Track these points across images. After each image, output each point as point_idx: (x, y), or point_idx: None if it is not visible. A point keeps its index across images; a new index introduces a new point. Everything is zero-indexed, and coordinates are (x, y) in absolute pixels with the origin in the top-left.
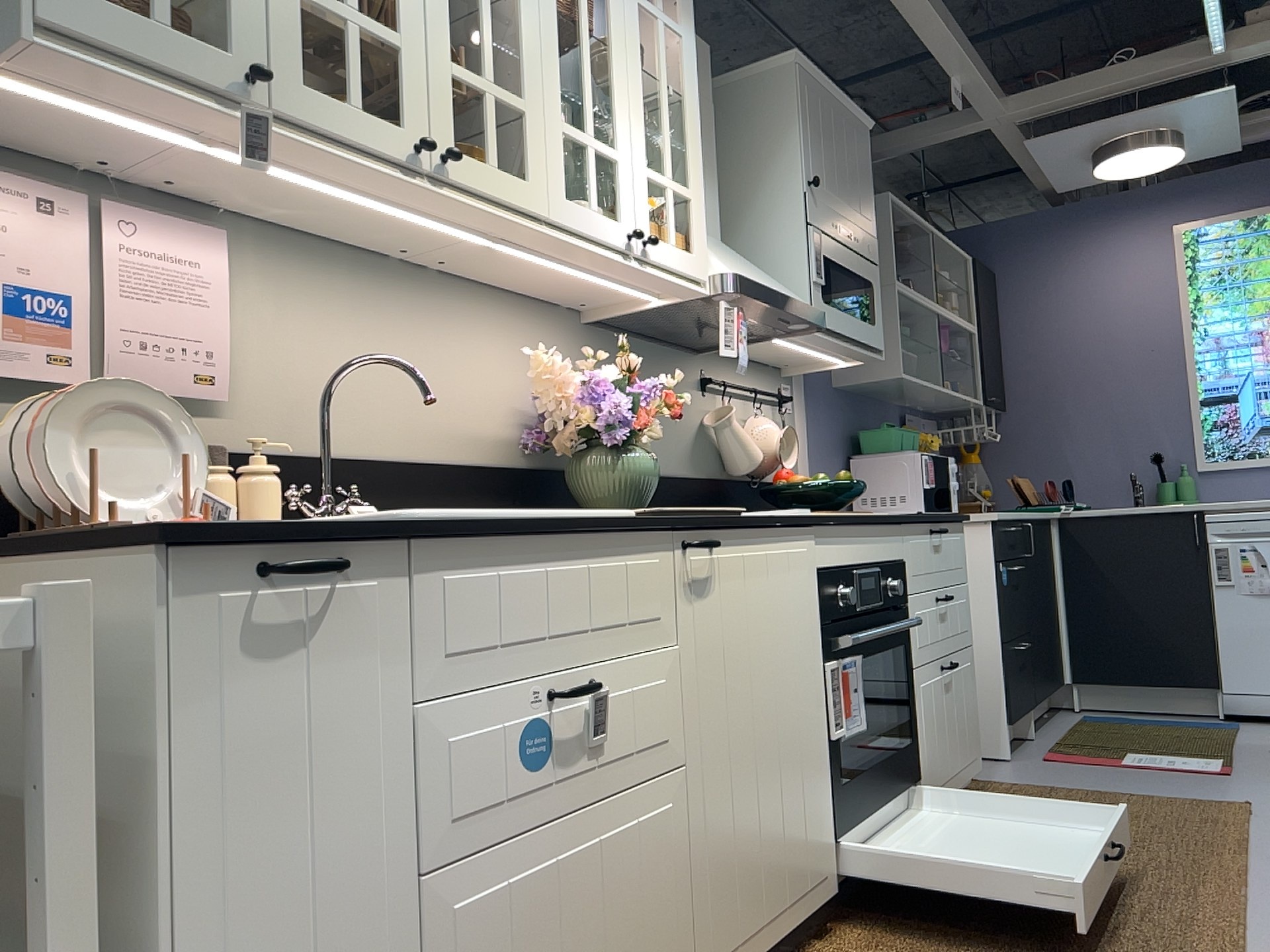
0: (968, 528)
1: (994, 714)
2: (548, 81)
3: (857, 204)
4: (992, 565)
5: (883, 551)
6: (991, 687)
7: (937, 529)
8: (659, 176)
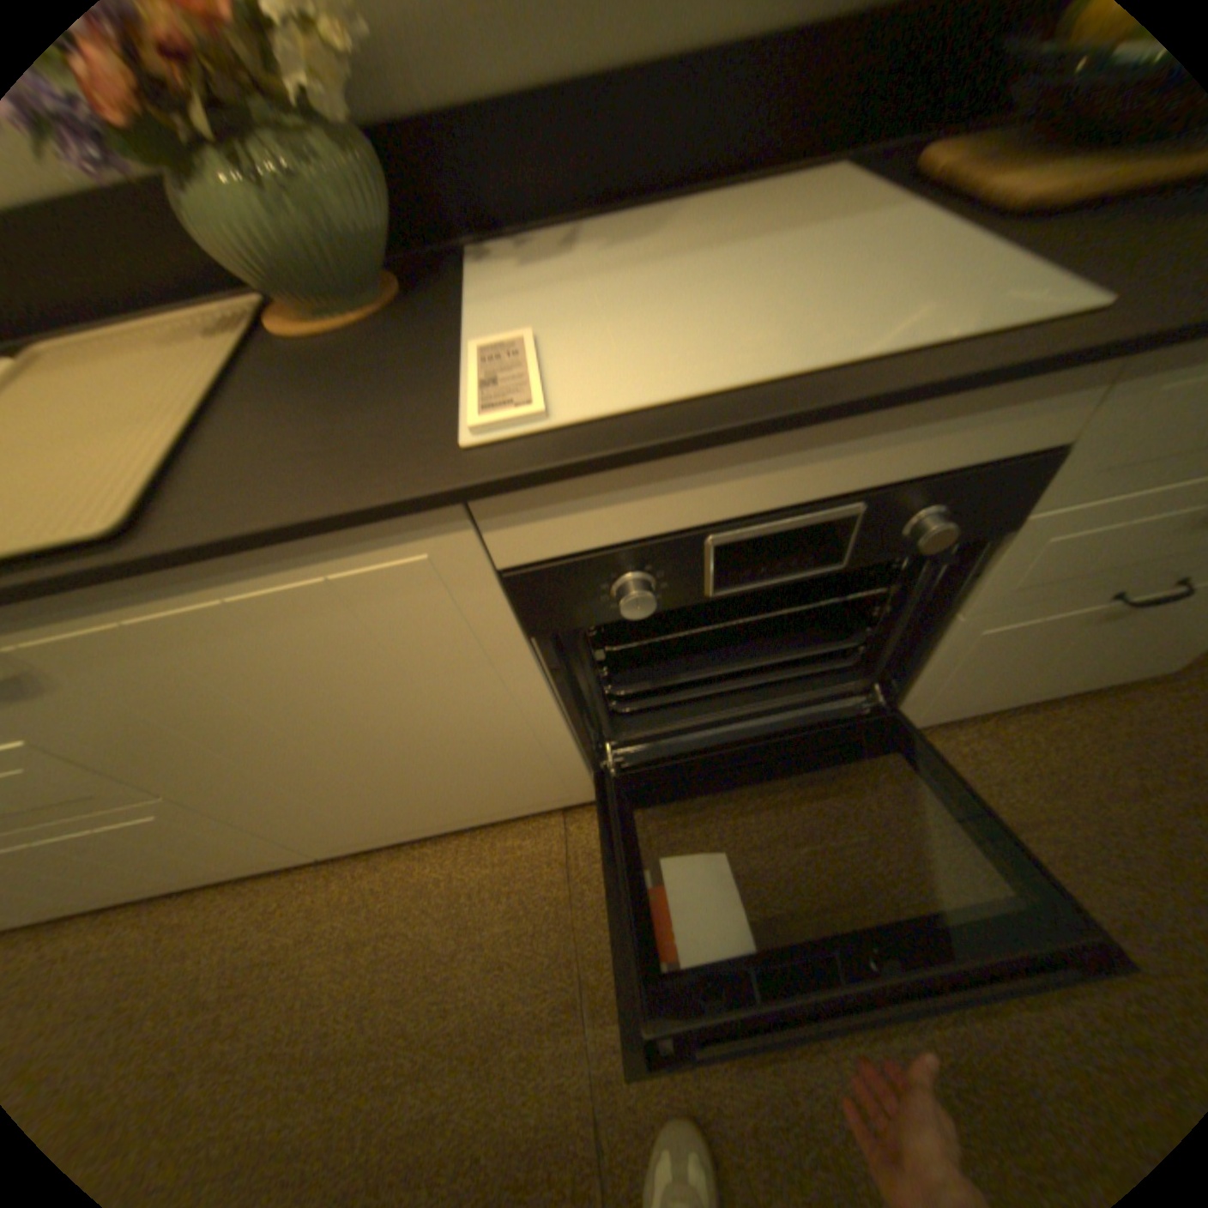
0: None
1: None
2: None
3: None
4: None
5: (916, 457)
6: None
7: None
8: None
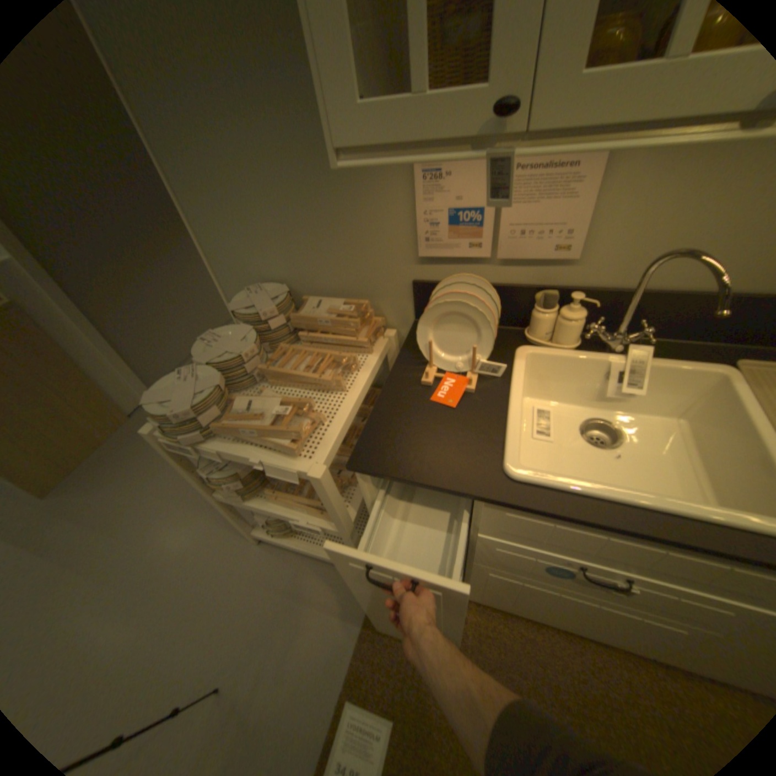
0: None
1: None
2: None
3: None
4: None
5: None
6: None
7: None
8: None
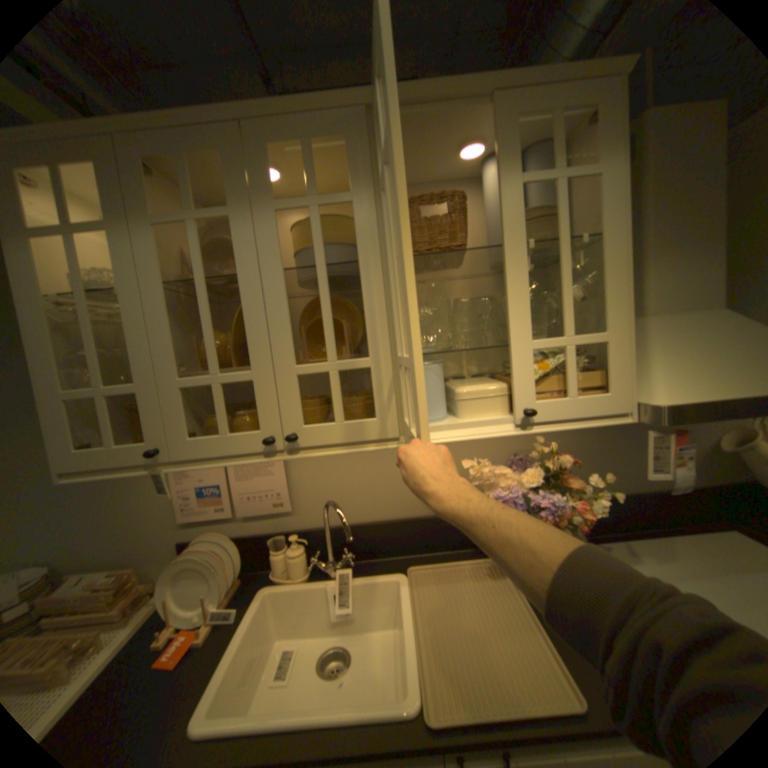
0: None
1: None
2: (395, 329)
3: None
4: None
5: None
6: None
7: None
8: (552, 341)
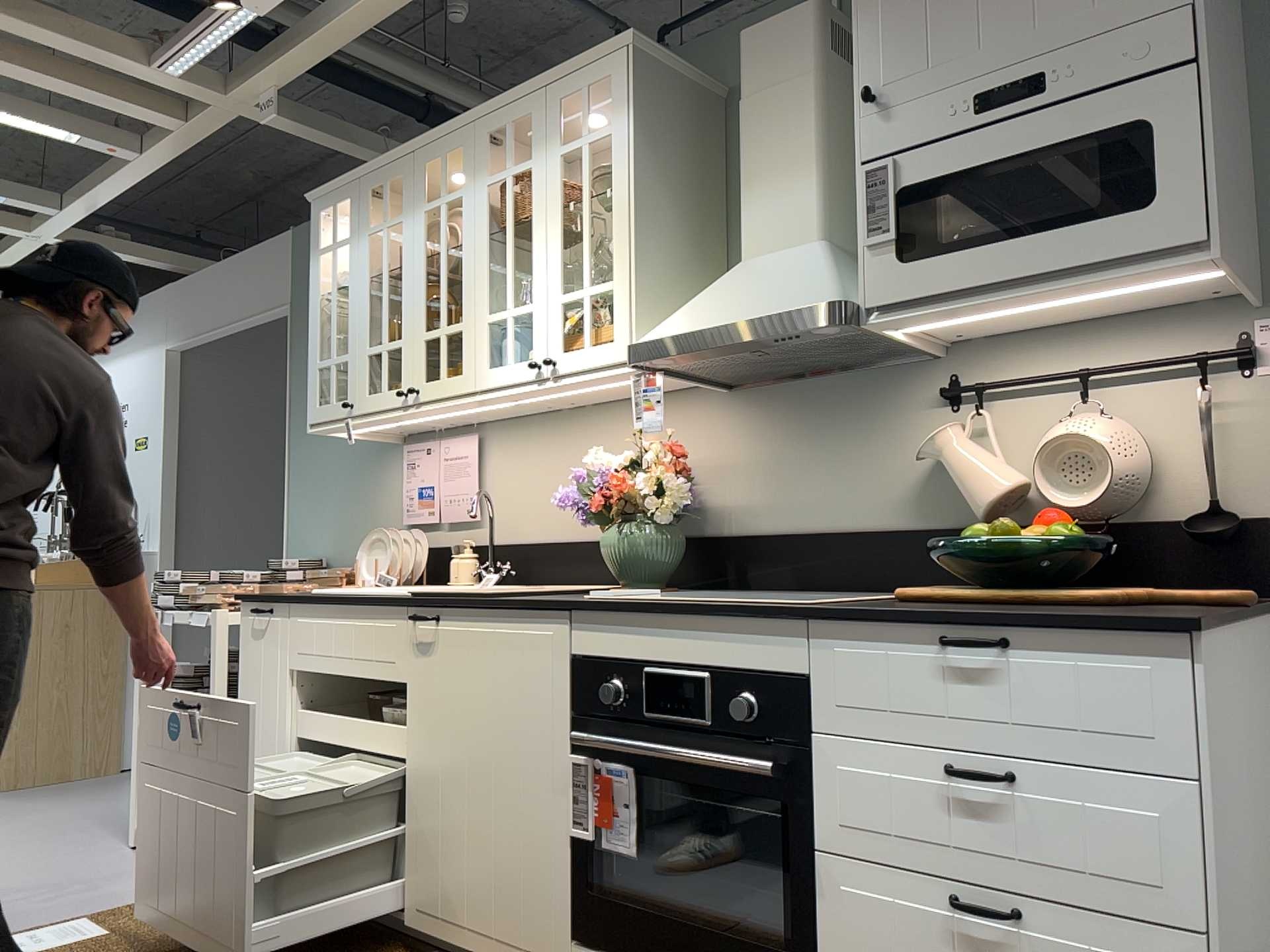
0: None
1: None
2: (477, 295)
3: (1065, 5)
4: None
5: (728, 654)
6: None
7: (963, 637)
8: (572, 292)
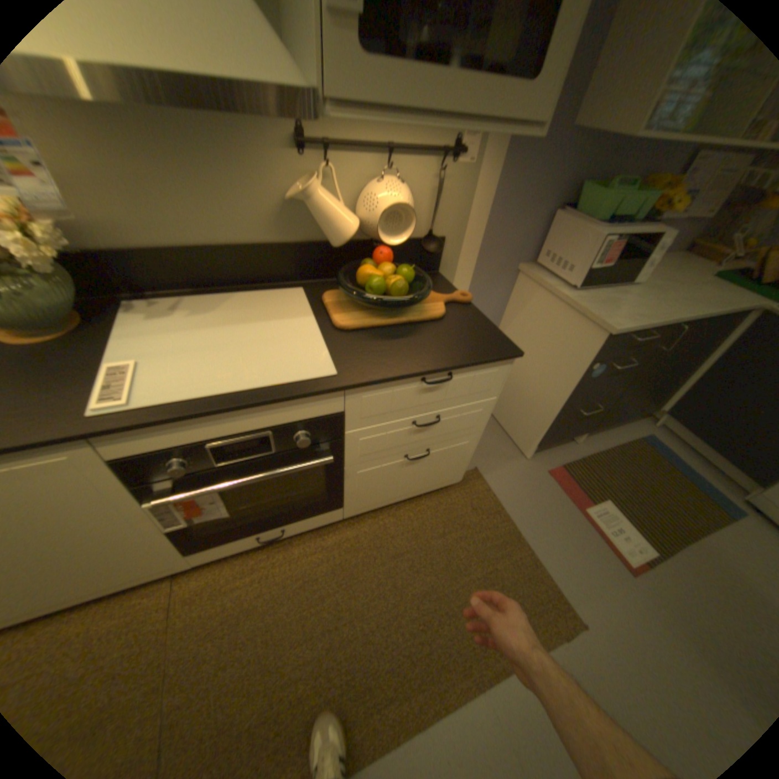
0: (592, 324)
1: (533, 436)
2: None
3: None
4: (588, 361)
5: (285, 417)
6: (540, 424)
7: (433, 377)
8: None
